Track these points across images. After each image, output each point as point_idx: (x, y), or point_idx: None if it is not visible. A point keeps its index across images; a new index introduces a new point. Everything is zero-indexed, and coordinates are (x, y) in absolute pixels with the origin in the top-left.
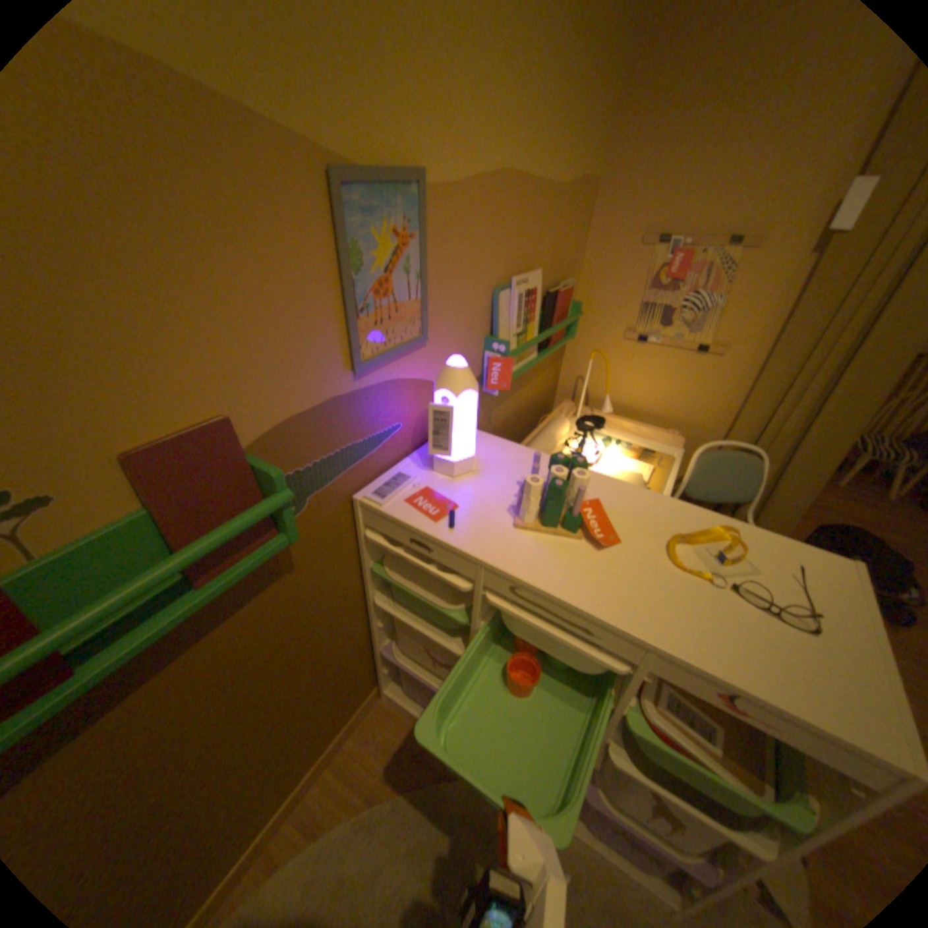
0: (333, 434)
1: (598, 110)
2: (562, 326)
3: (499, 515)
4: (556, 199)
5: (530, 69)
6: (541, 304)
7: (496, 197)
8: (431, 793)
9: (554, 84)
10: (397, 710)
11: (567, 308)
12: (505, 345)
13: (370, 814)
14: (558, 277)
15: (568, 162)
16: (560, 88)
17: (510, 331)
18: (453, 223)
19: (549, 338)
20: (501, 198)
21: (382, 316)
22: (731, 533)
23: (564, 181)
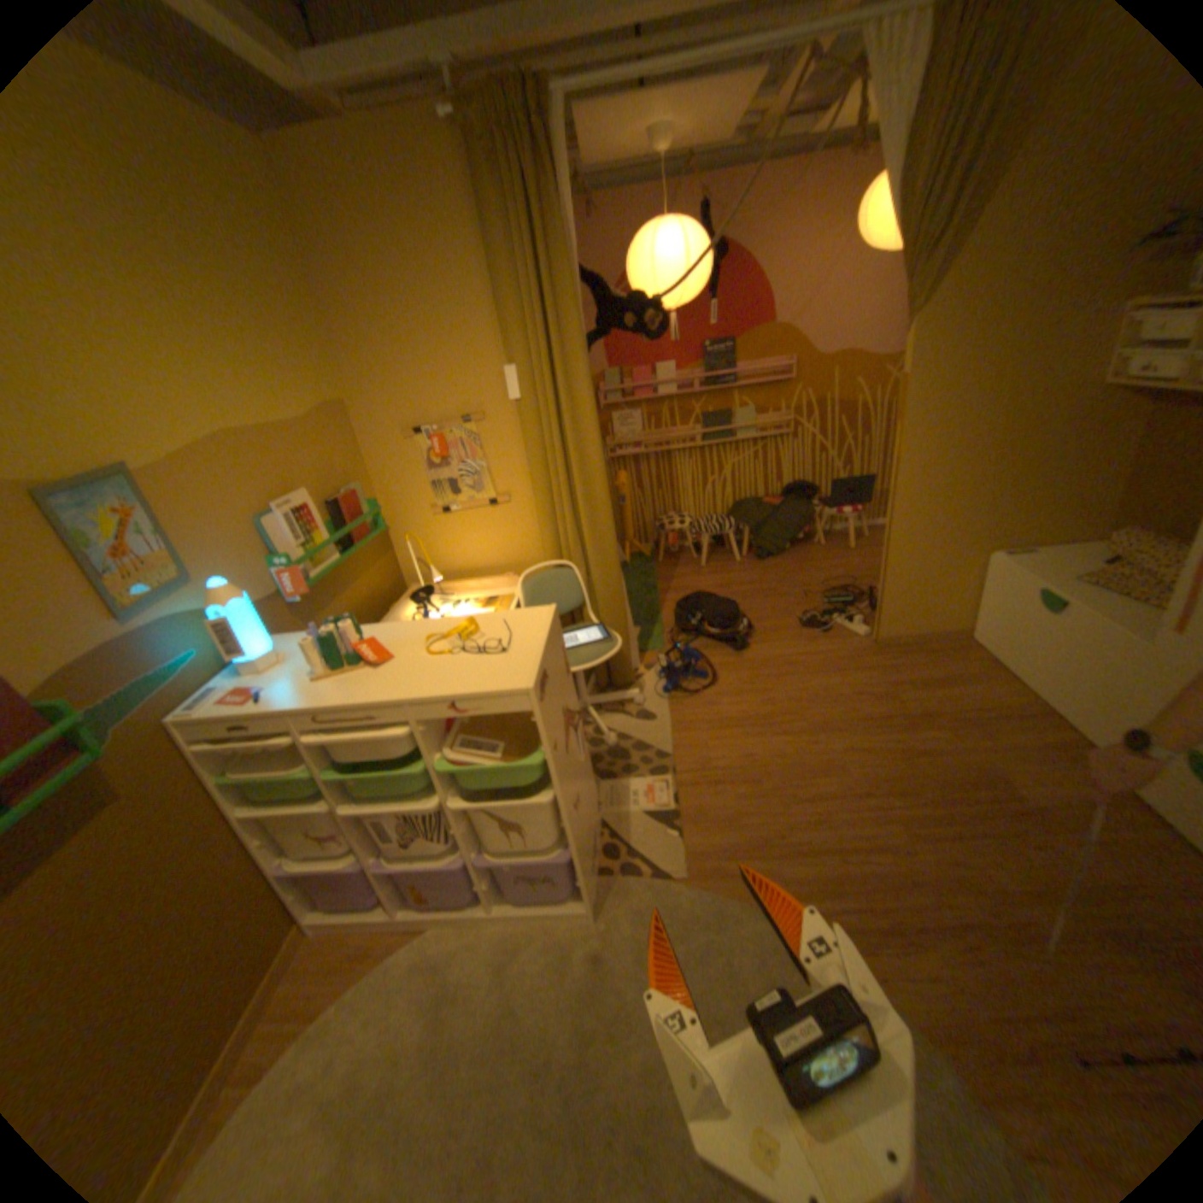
0: (115, 674)
1: (304, 360)
2: (355, 526)
3: (299, 682)
4: (292, 434)
5: (203, 367)
6: (320, 515)
7: (215, 456)
8: (374, 974)
9: (236, 364)
10: (326, 936)
11: (357, 510)
12: (285, 559)
13: (316, 1026)
14: (336, 488)
15: (289, 405)
16: (246, 364)
17: (291, 547)
18: (174, 488)
19: (351, 539)
20: (221, 454)
21: (127, 573)
22: (475, 622)
23: (295, 418)
